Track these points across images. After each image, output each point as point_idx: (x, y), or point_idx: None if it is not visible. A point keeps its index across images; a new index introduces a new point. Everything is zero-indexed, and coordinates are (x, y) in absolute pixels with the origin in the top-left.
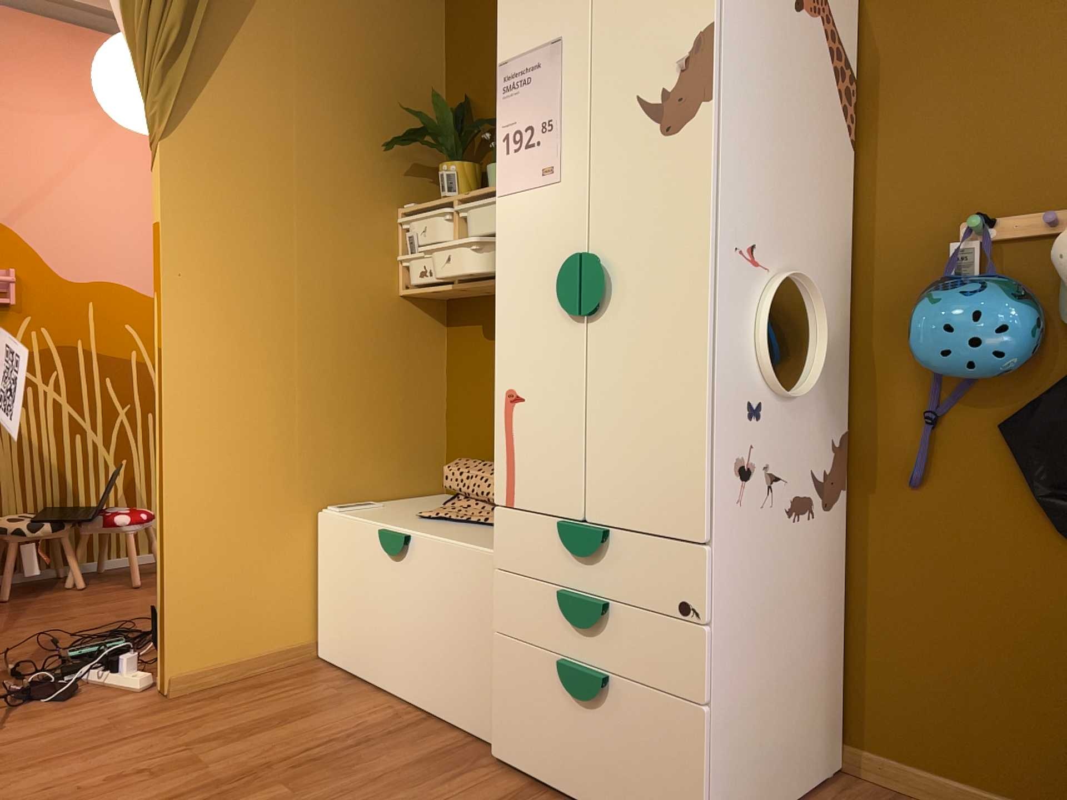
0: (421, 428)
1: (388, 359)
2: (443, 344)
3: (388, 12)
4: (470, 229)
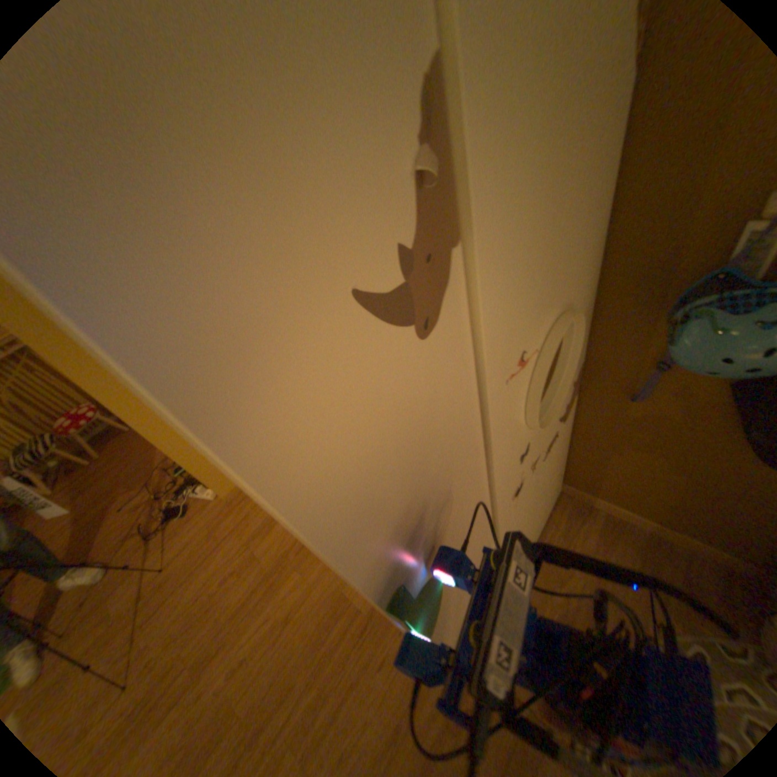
0: None
1: None
2: None
3: None
4: None
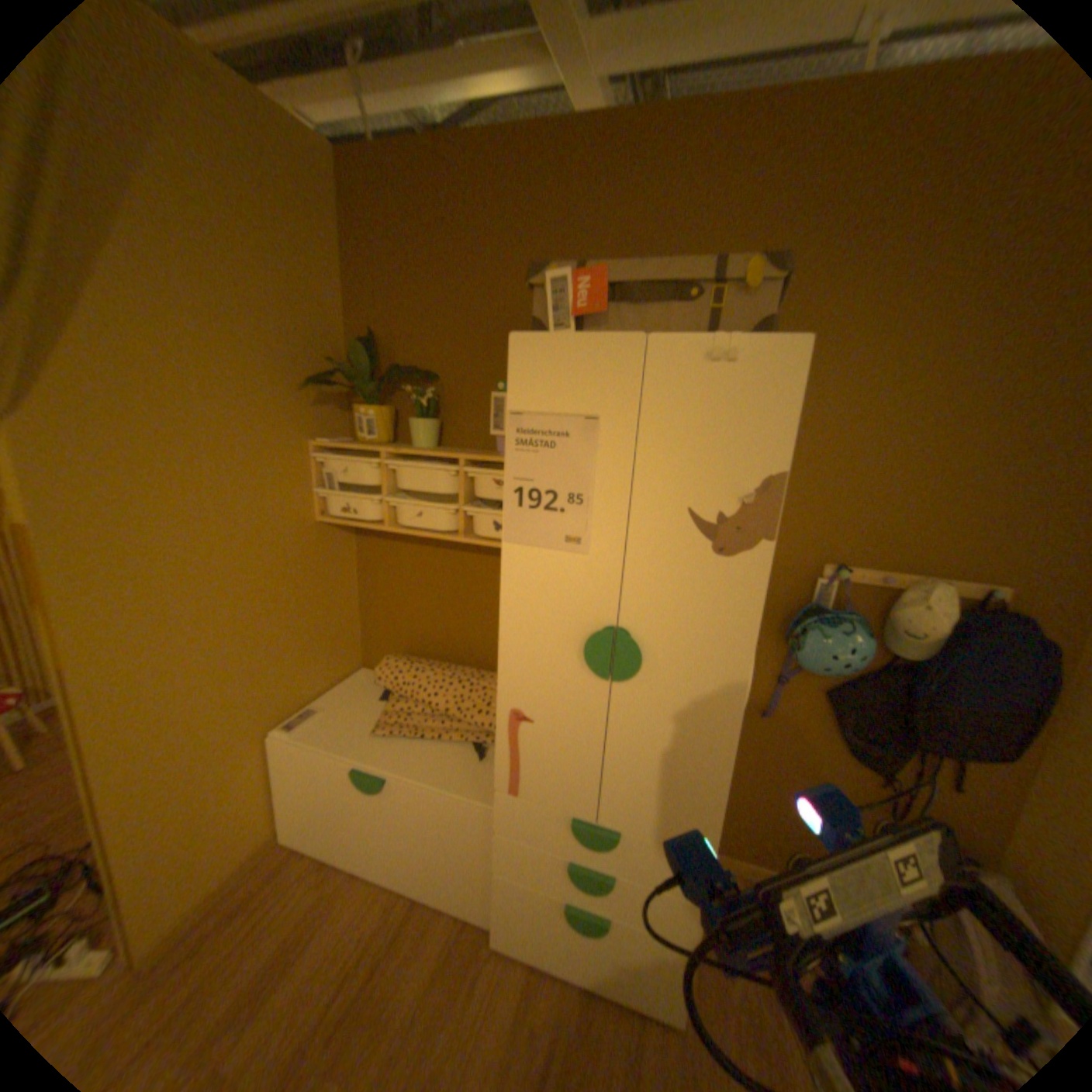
0: (345, 626)
1: (314, 581)
2: (357, 551)
3: (284, 229)
4: (404, 485)
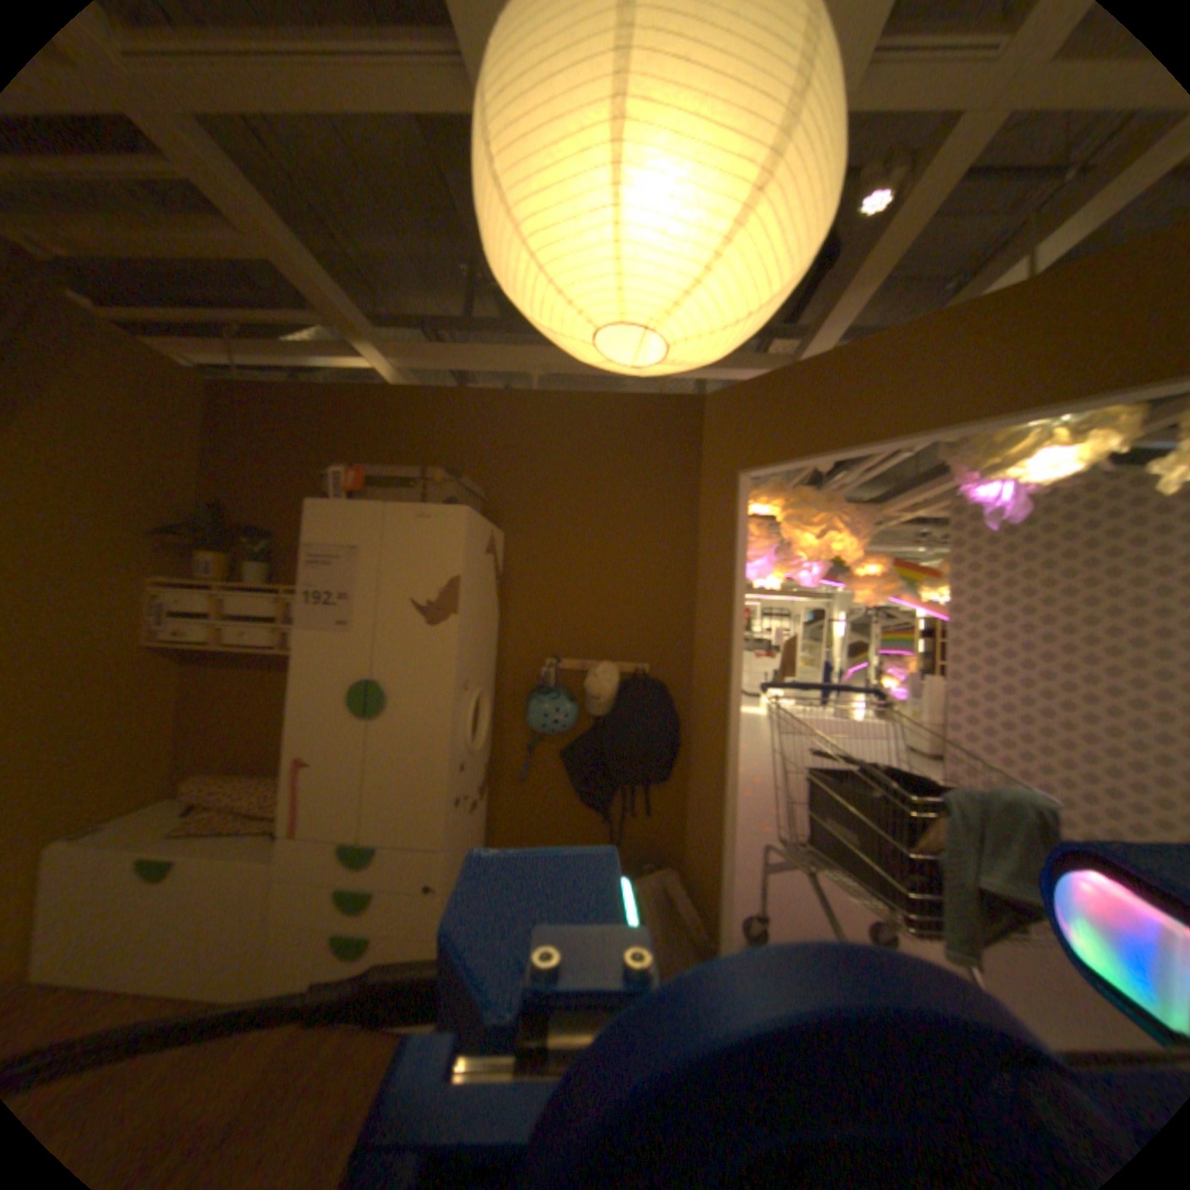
0: (146, 752)
1: (121, 702)
2: (172, 681)
3: (148, 425)
4: (225, 611)
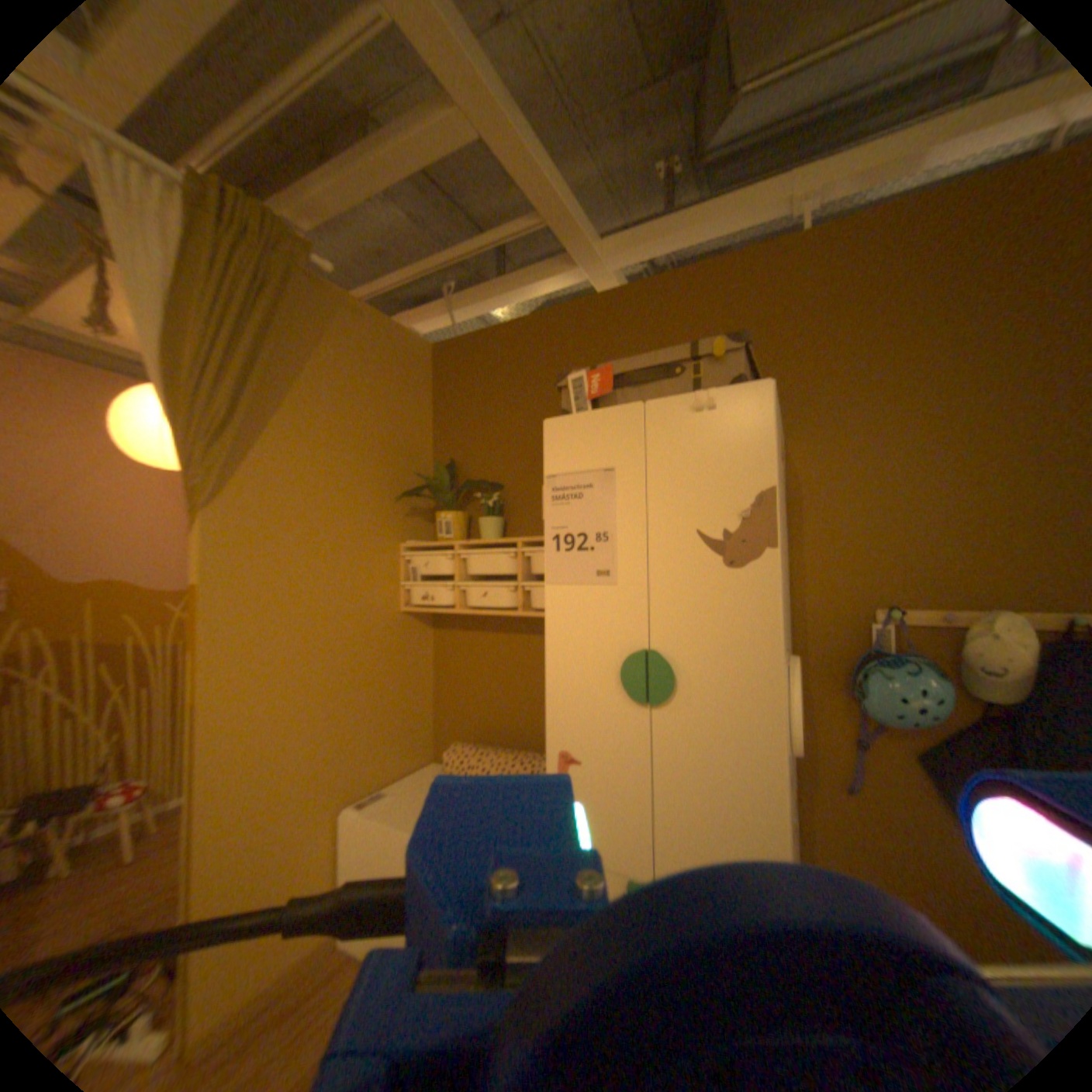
0: (418, 713)
1: (394, 664)
2: (433, 642)
3: (394, 393)
4: (472, 569)
